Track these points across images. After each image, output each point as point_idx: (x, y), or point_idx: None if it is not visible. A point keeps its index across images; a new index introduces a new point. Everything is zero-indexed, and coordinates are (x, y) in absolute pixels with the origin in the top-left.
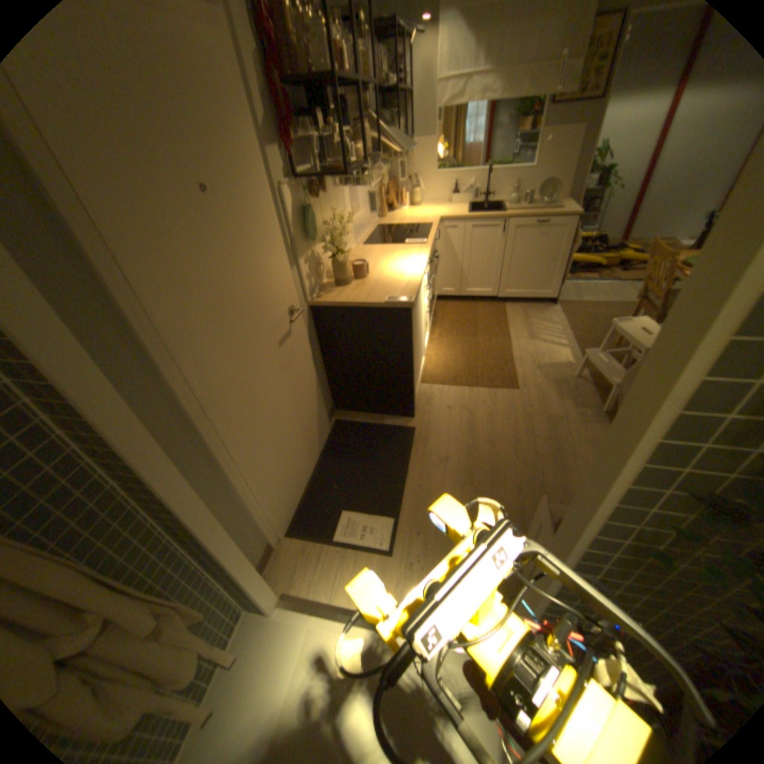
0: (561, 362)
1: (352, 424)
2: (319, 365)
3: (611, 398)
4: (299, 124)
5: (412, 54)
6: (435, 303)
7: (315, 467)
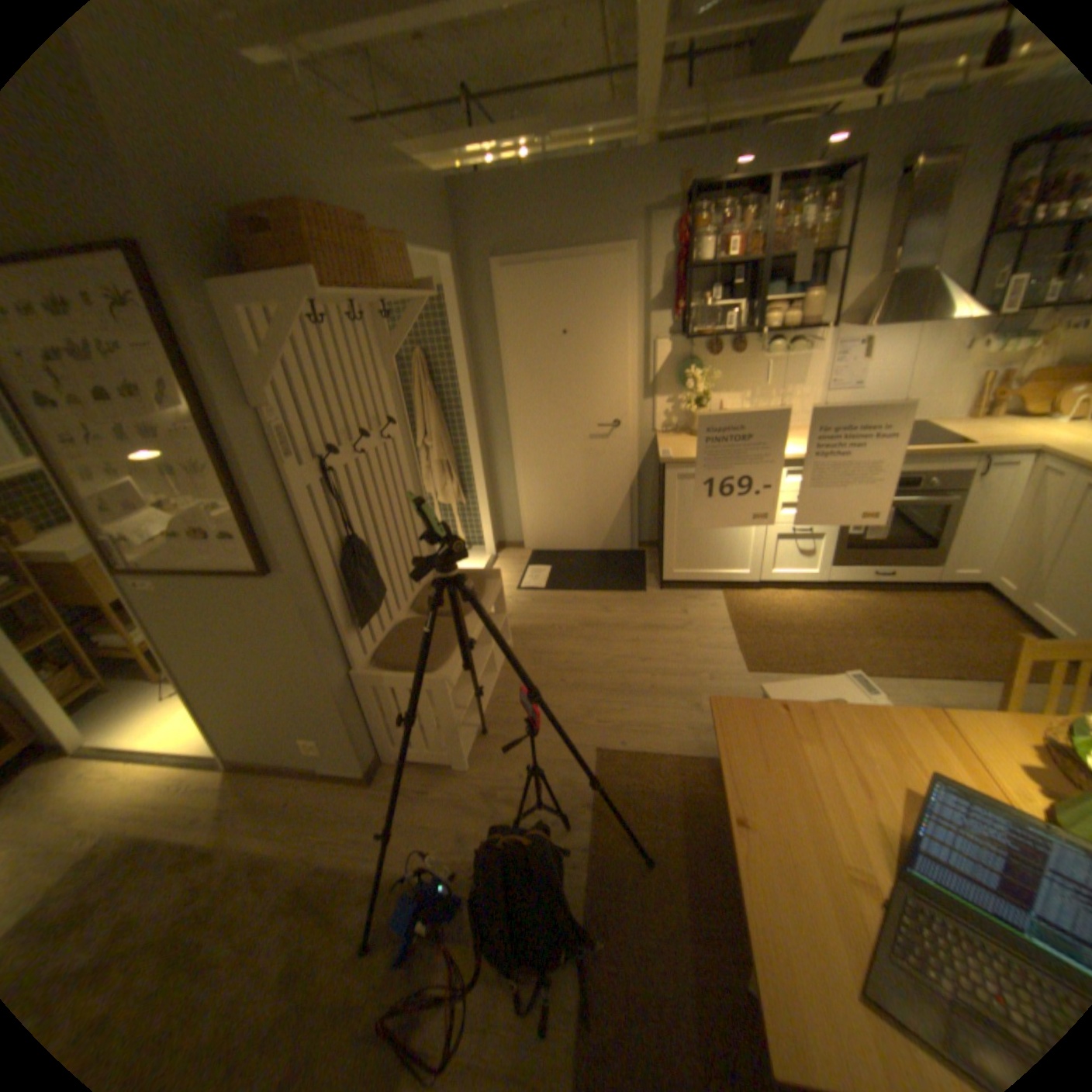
0: None
1: (640, 558)
2: (650, 491)
3: None
4: (703, 296)
5: None
6: (980, 595)
7: (589, 551)
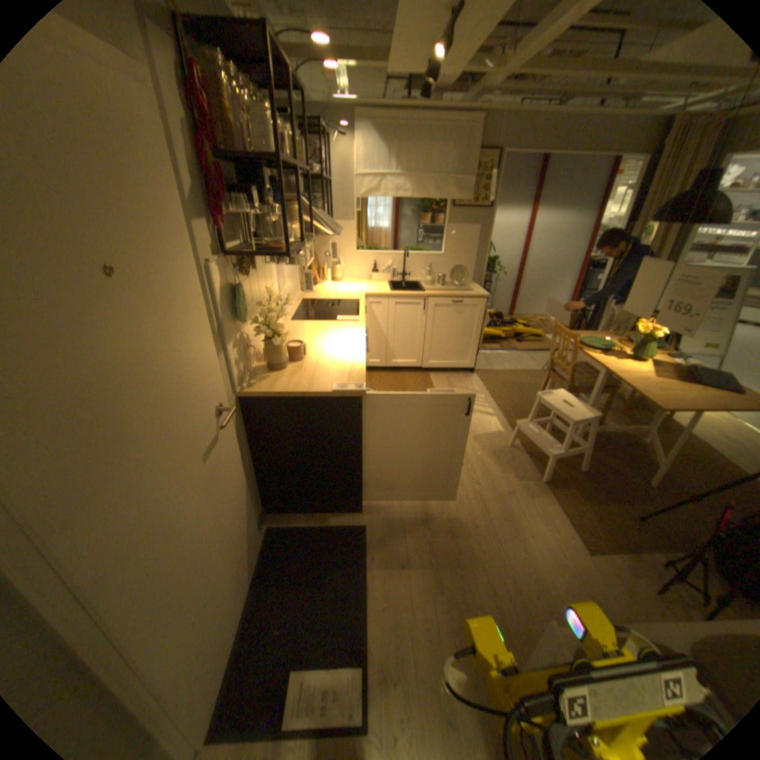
0: (493, 433)
1: (288, 533)
2: (247, 465)
3: (545, 466)
4: (230, 198)
5: (329, 150)
6: None
7: (244, 607)
